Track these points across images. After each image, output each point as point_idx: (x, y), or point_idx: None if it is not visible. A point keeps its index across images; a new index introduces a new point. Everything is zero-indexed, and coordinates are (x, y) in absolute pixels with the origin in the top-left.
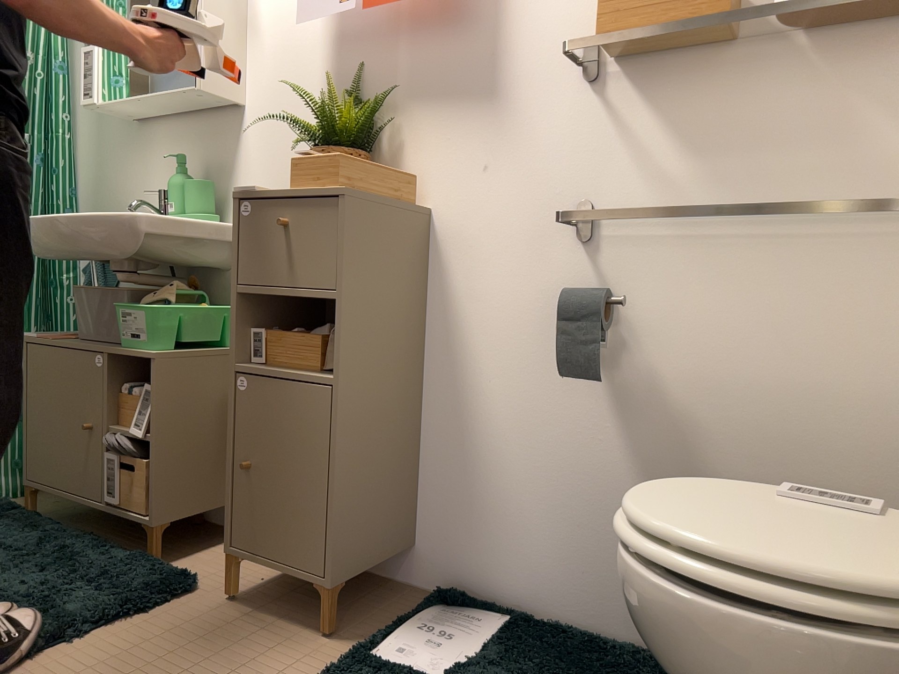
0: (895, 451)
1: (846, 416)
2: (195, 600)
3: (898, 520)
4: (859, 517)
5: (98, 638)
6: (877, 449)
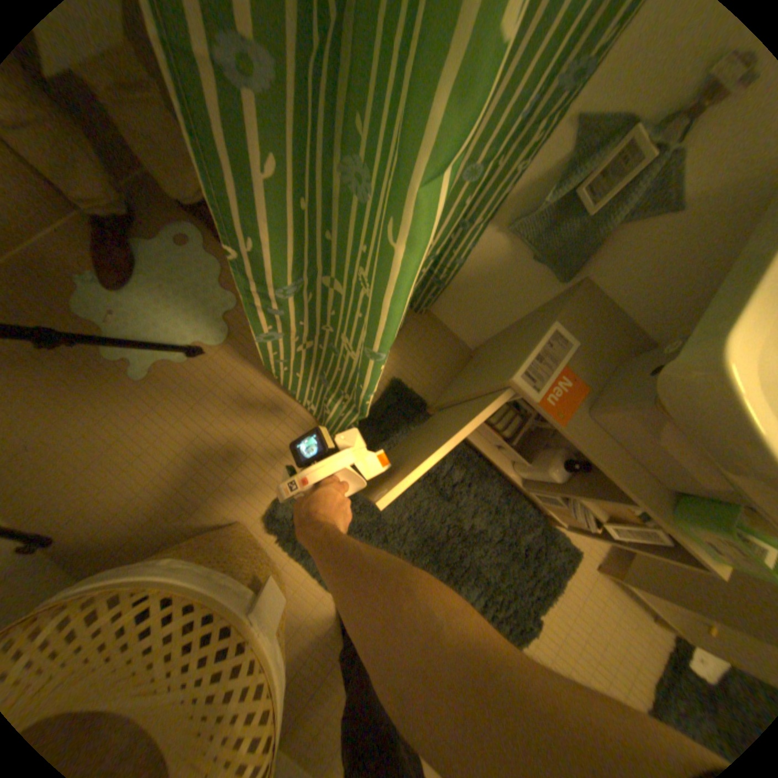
0: None
1: None
2: (584, 573)
3: None
4: None
5: (549, 628)
6: None
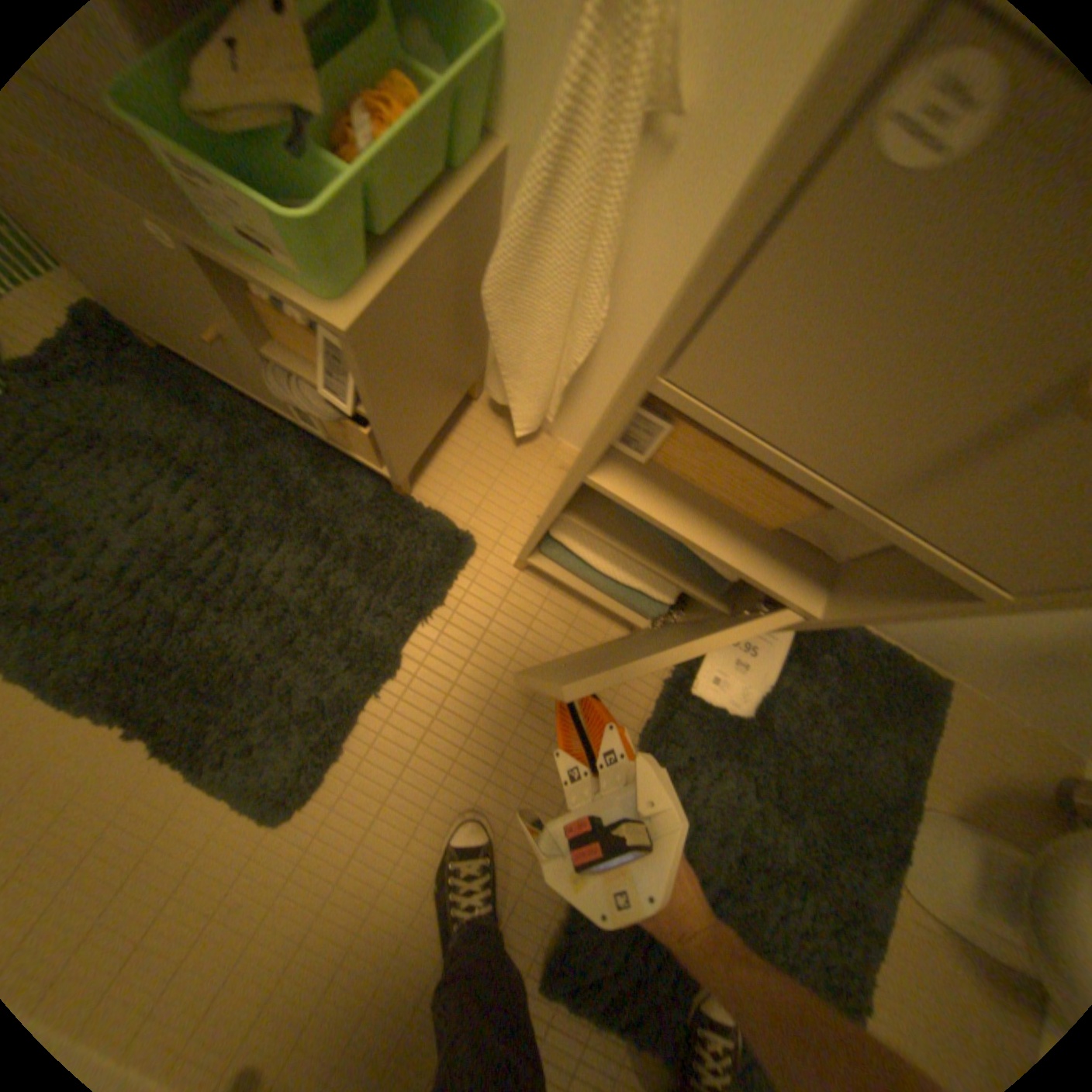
0: None
1: None
2: (485, 571)
3: None
4: None
5: (419, 663)
6: None
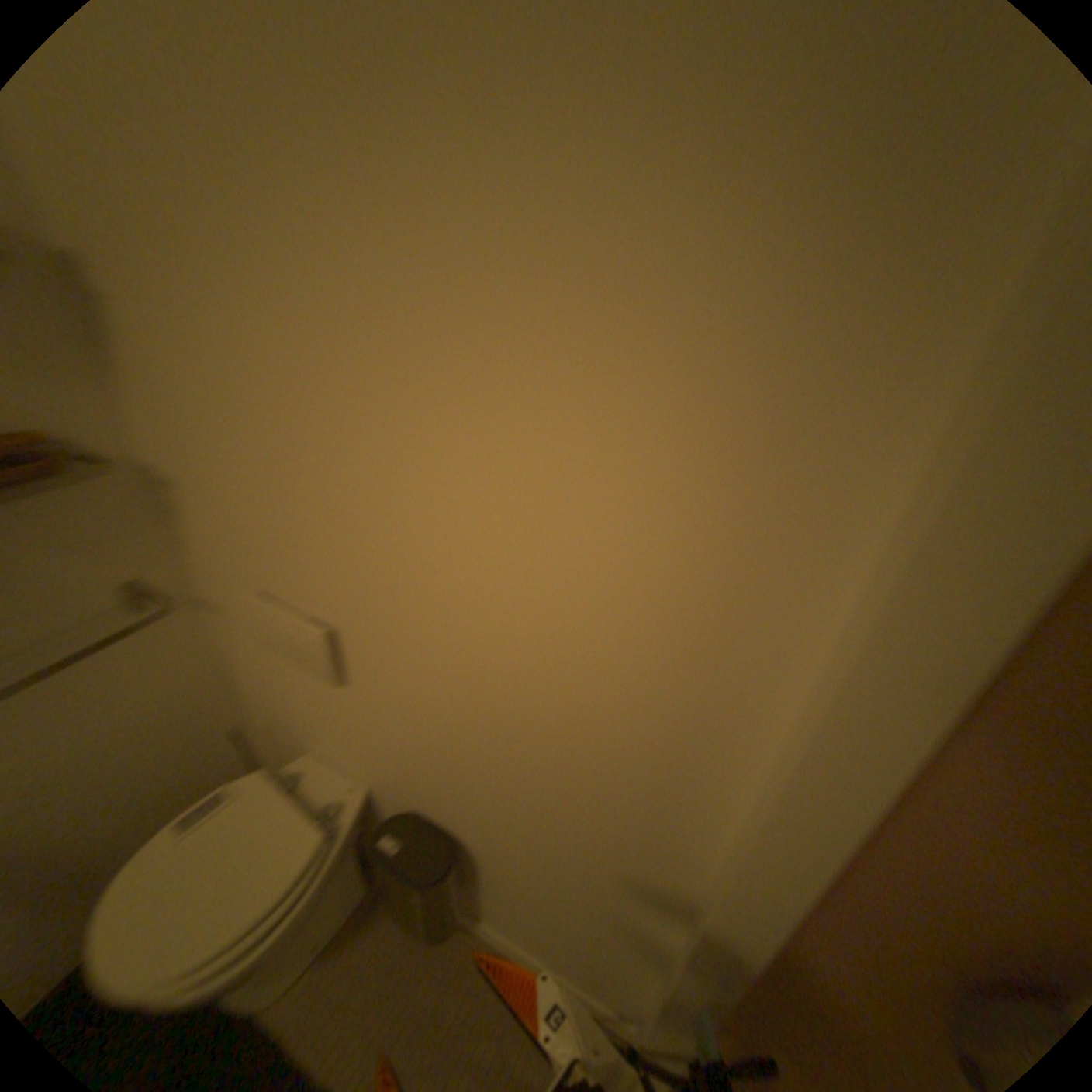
0: (161, 732)
1: (119, 743)
2: None
3: (236, 798)
4: (223, 819)
5: None
6: (149, 740)
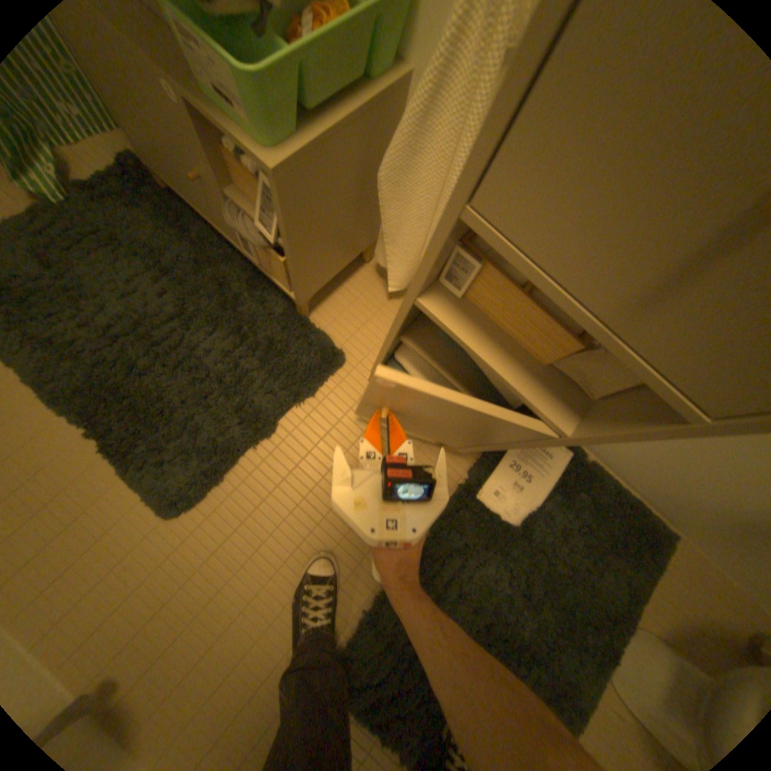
0: None
1: None
2: (348, 379)
3: None
4: None
5: (289, 432)
6: None
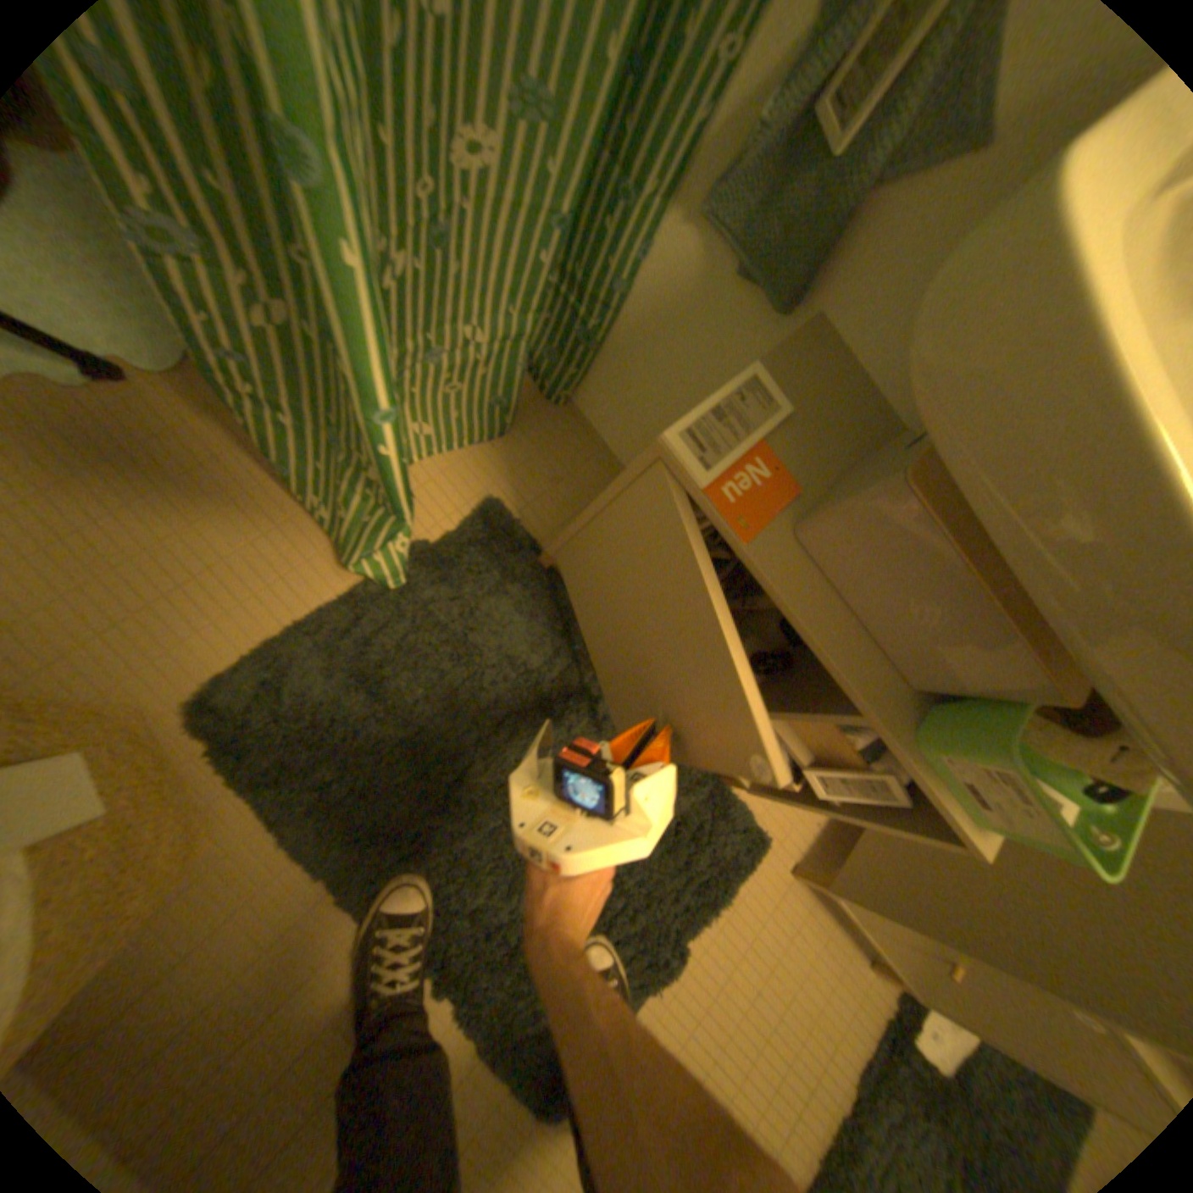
0: None
1: None
2: (769, 874)
3: None
4: None
5: (699, 963)
6: None
